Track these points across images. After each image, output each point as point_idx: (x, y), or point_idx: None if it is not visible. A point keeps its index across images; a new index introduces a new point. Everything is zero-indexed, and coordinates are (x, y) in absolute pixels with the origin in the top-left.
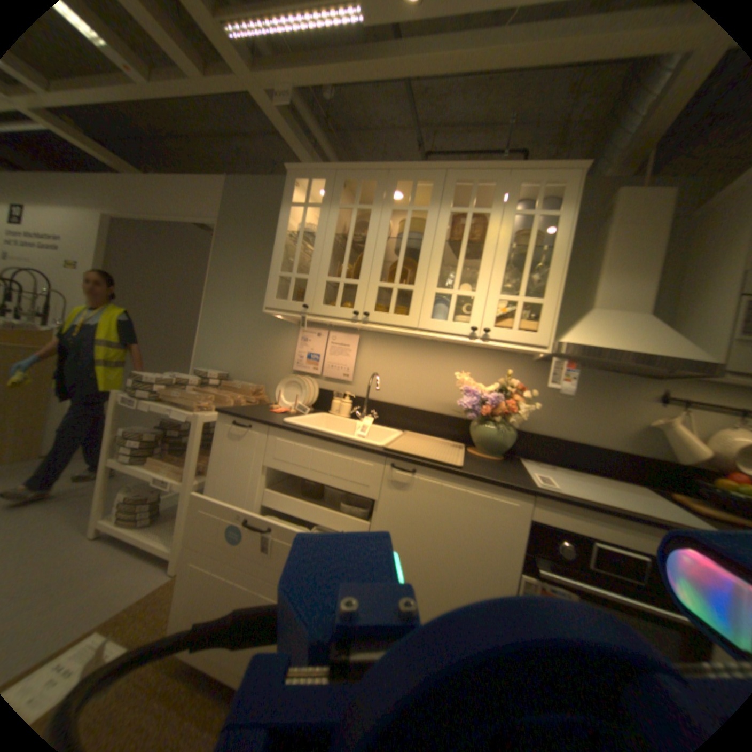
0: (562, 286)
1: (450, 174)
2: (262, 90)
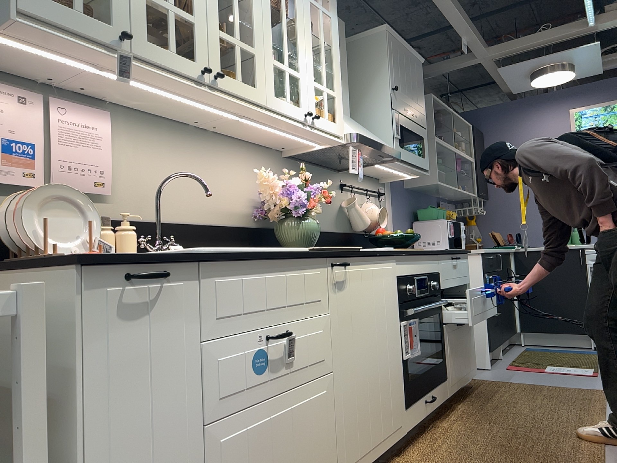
0: (341, 83)
1: None
2: None
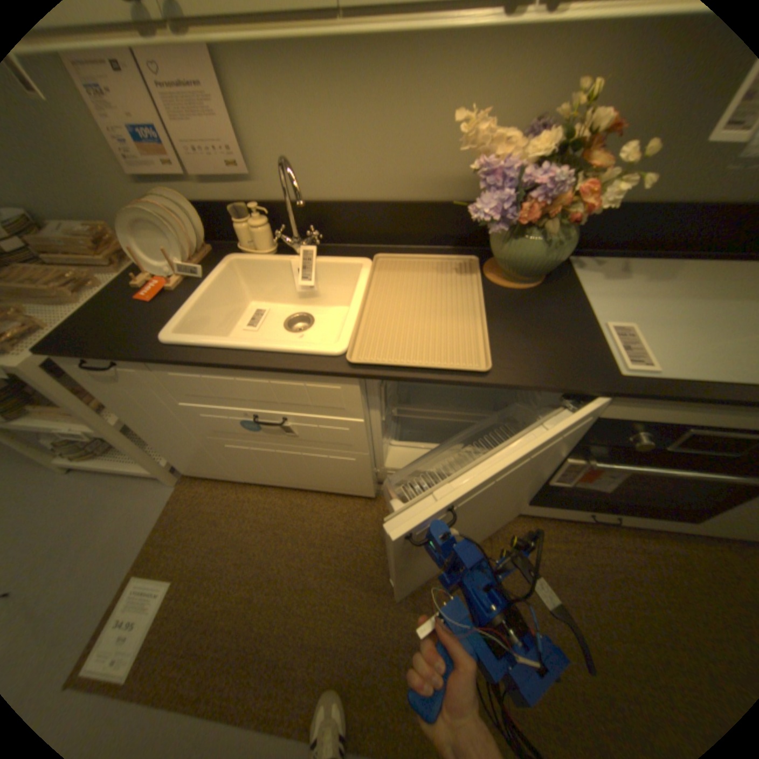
0: None
1: None
2: None
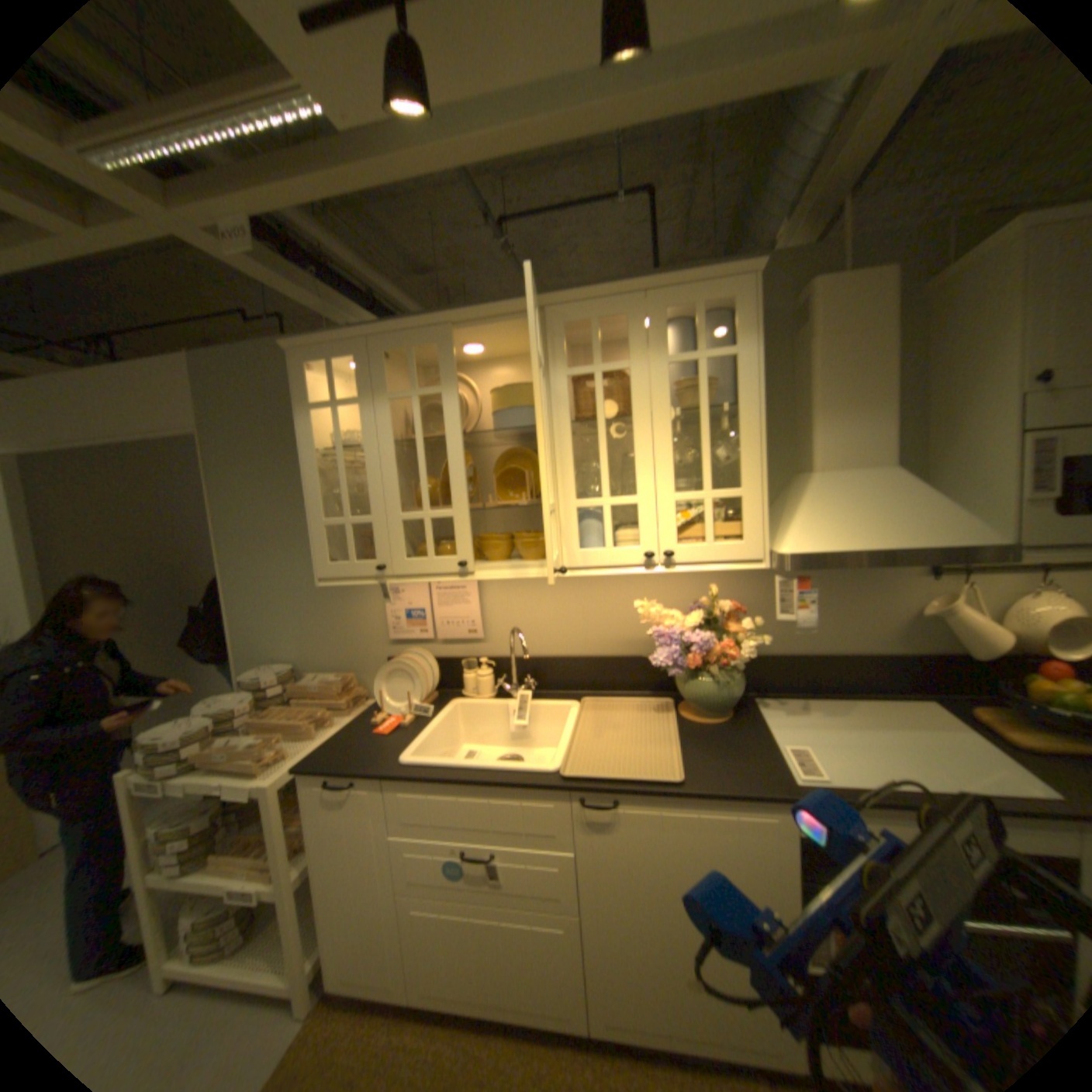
0: (763, 465)
1: (549, 316)
2: (195, 233)
